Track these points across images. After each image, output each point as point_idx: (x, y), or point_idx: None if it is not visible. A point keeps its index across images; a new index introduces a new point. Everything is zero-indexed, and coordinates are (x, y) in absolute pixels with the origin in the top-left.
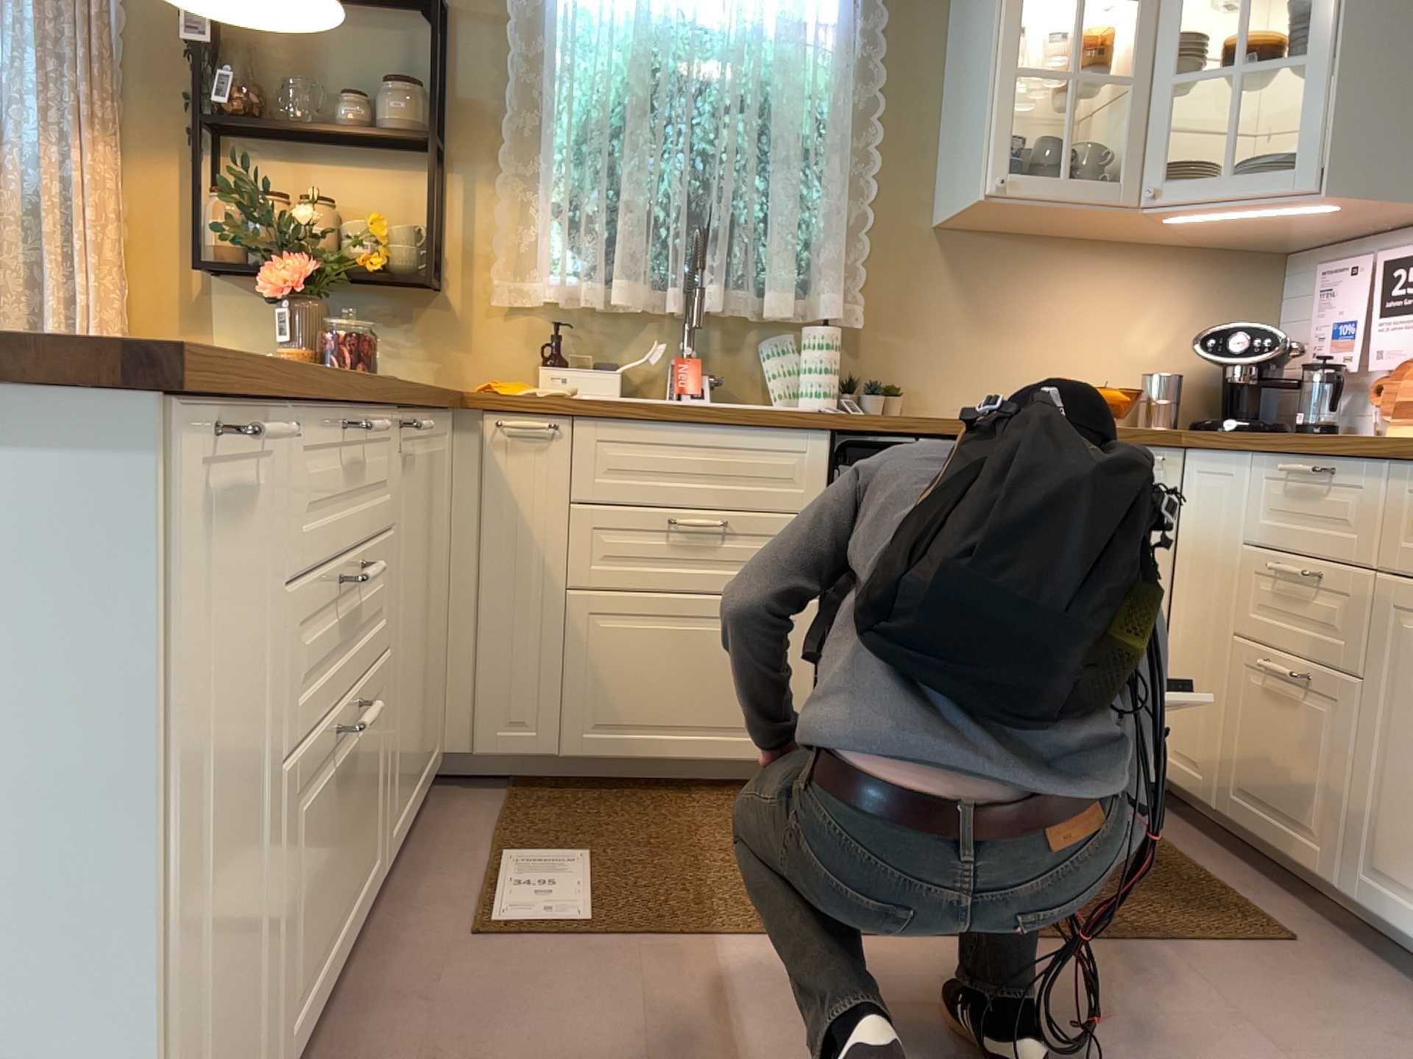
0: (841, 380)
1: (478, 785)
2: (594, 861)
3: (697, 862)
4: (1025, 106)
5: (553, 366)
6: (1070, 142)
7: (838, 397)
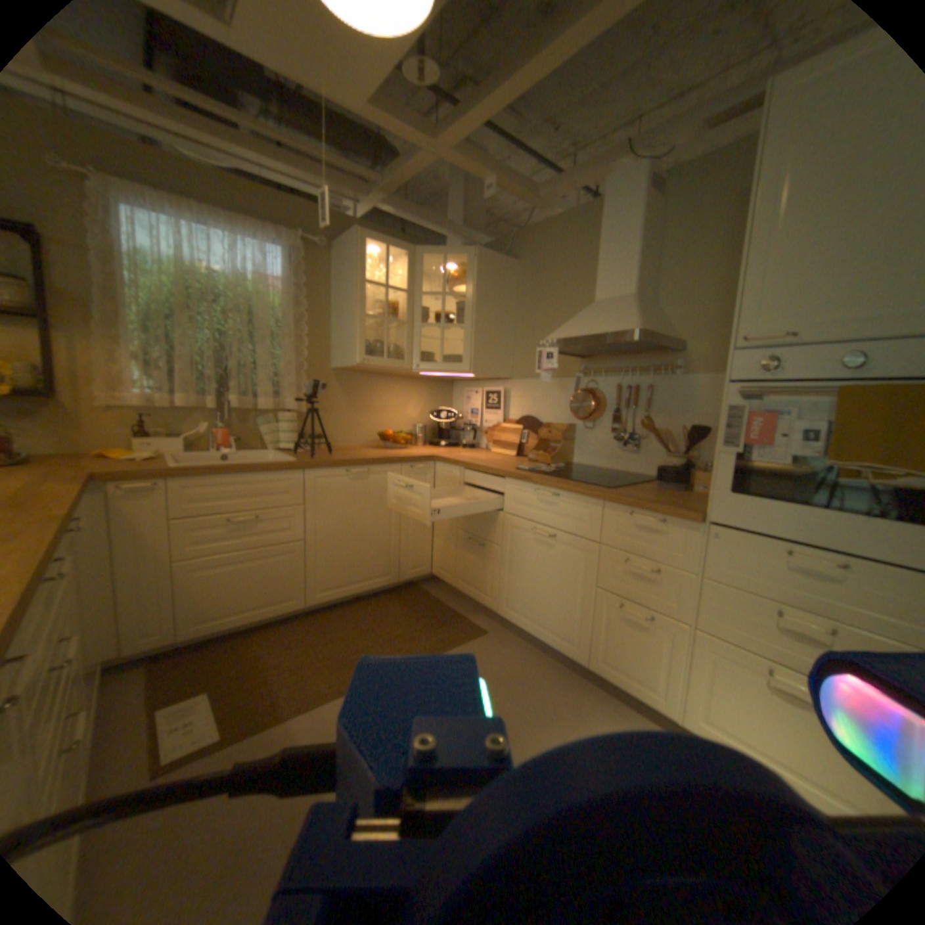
0: (294, 434)
1: (122, 671)
2: (209, 698)
3: (263, 678)
4: (361, 322)
5: (136, 437)
6: (379, 337)
7: (293, 441)
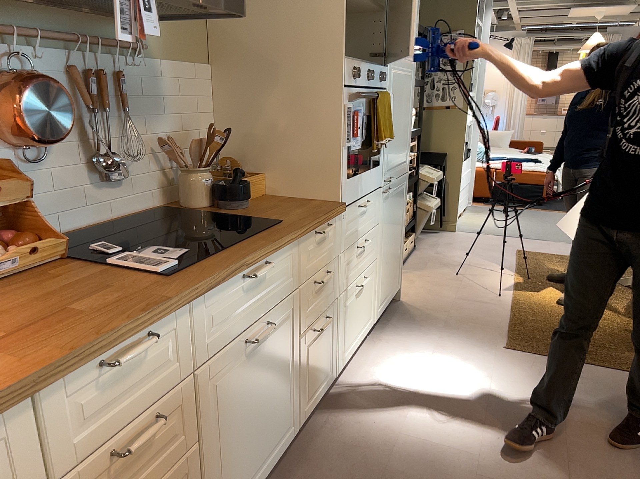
0: None
1: None
2: None
3: None
4: None
5: None
6: None
7: None
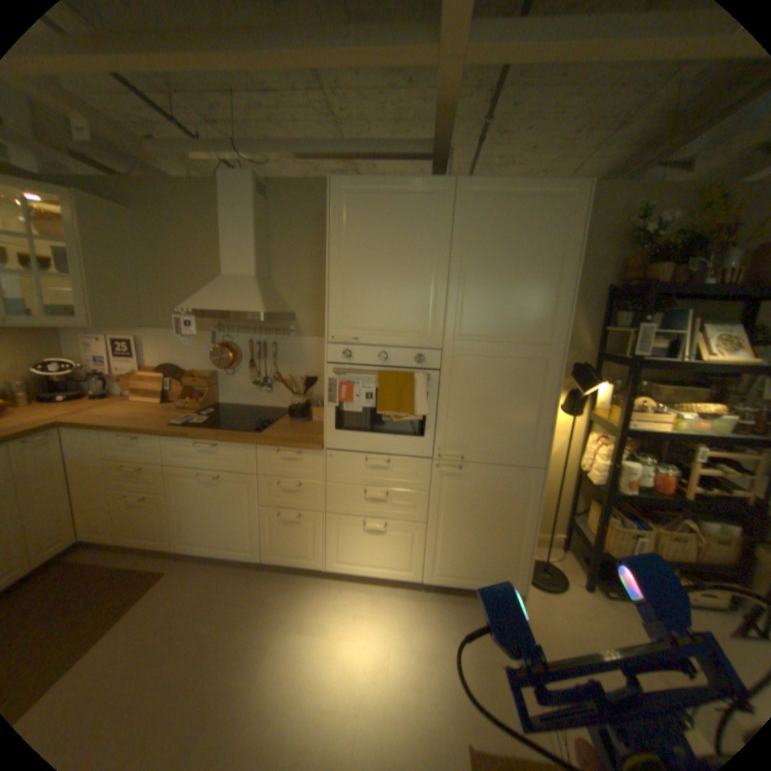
0: None
1: None
2: None
3: None
4: None
5: None
6: None
7: None
